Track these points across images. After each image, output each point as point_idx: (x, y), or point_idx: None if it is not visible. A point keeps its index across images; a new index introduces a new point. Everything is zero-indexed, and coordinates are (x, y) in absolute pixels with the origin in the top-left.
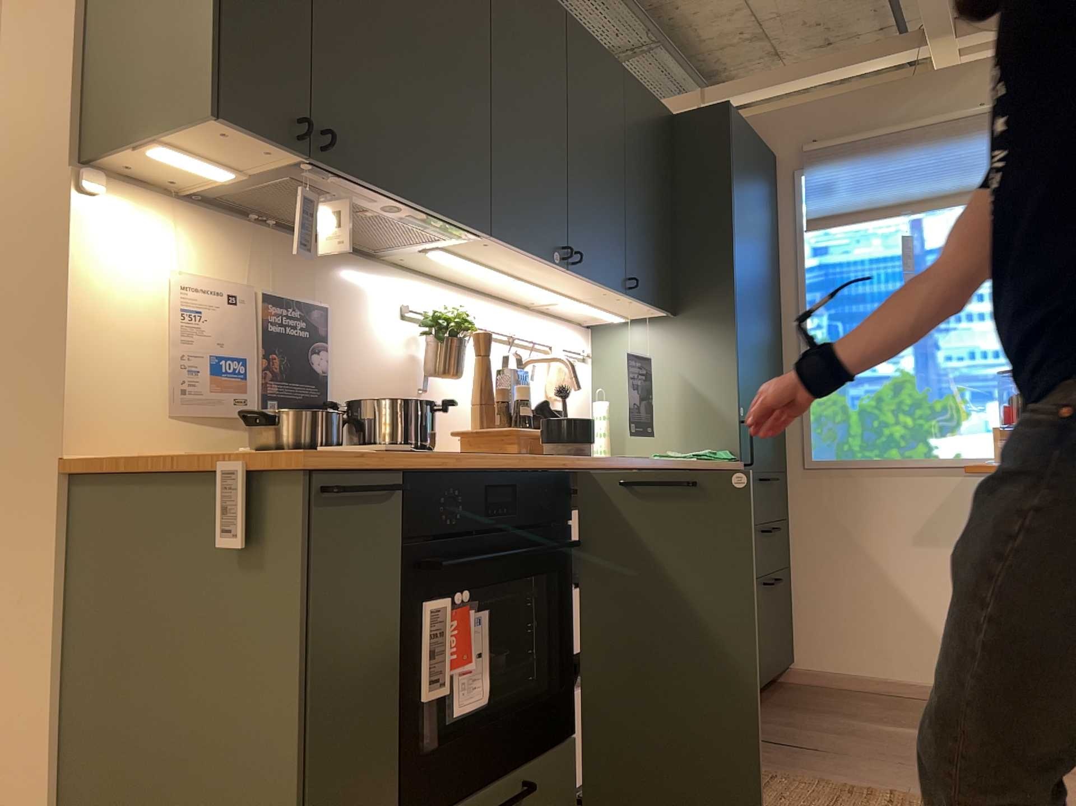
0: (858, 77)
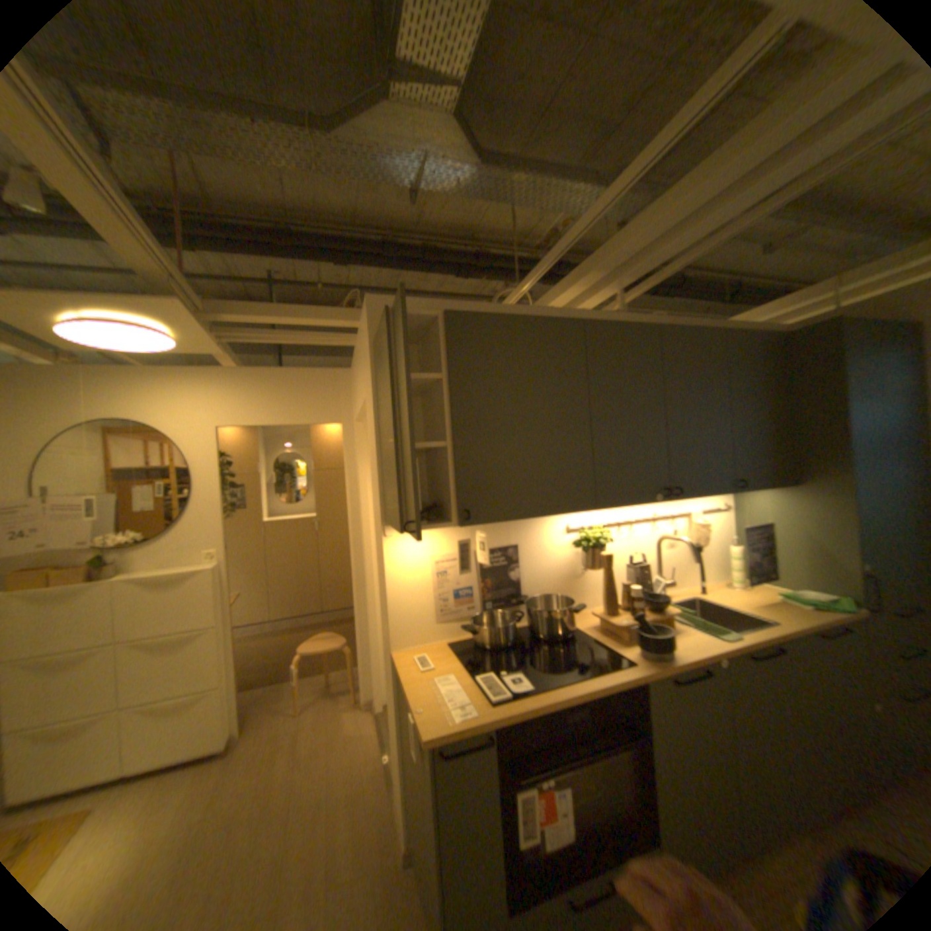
0: None
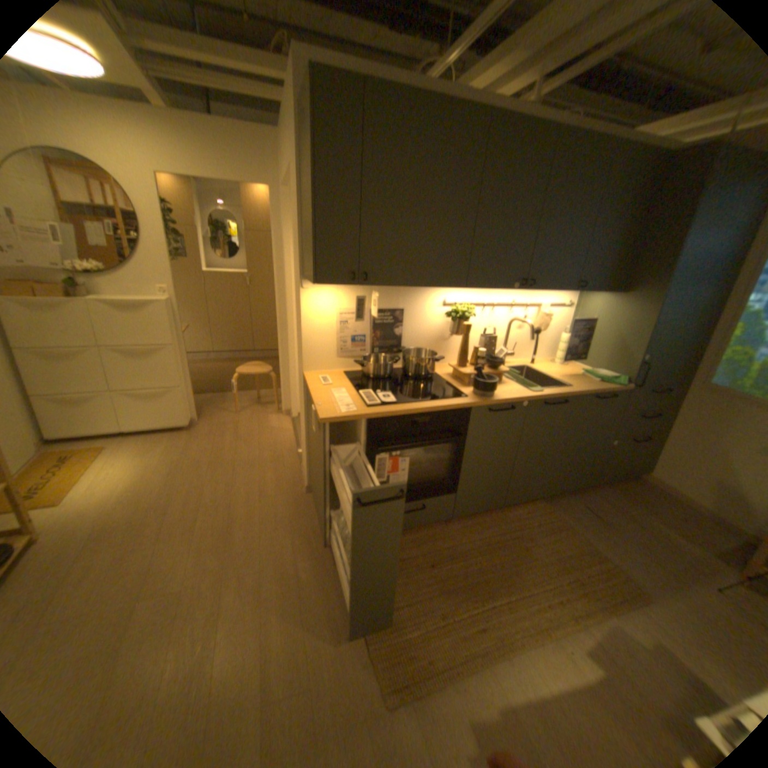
0: None
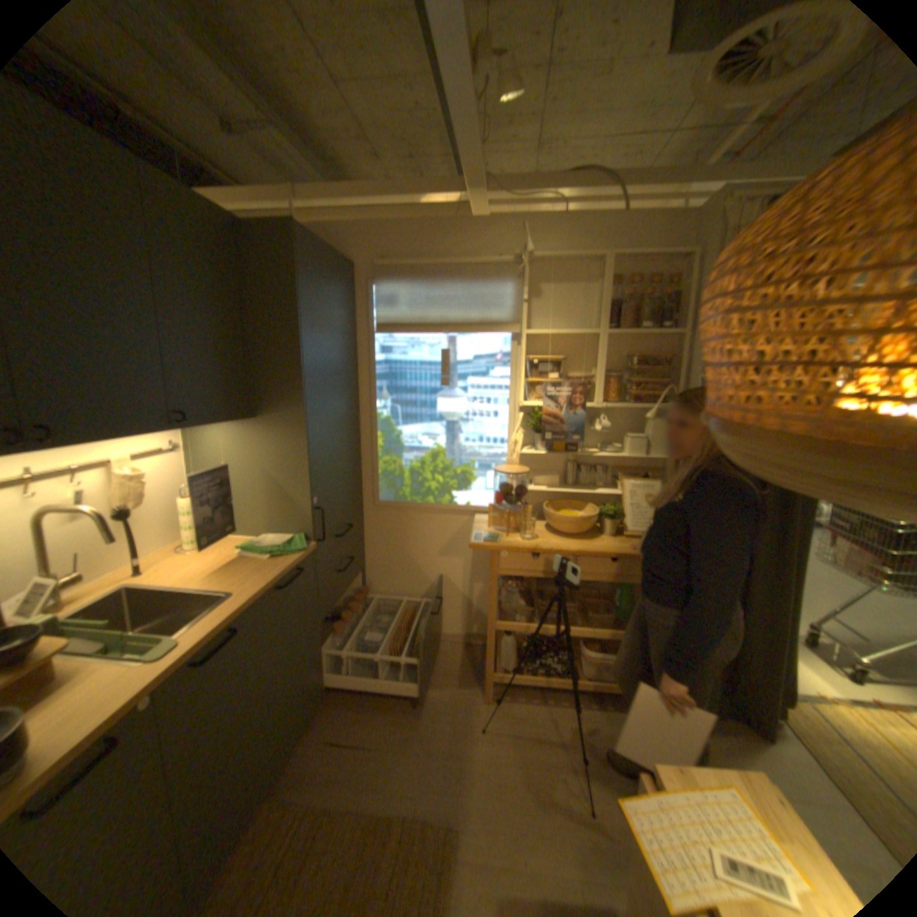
0: (419, 206)
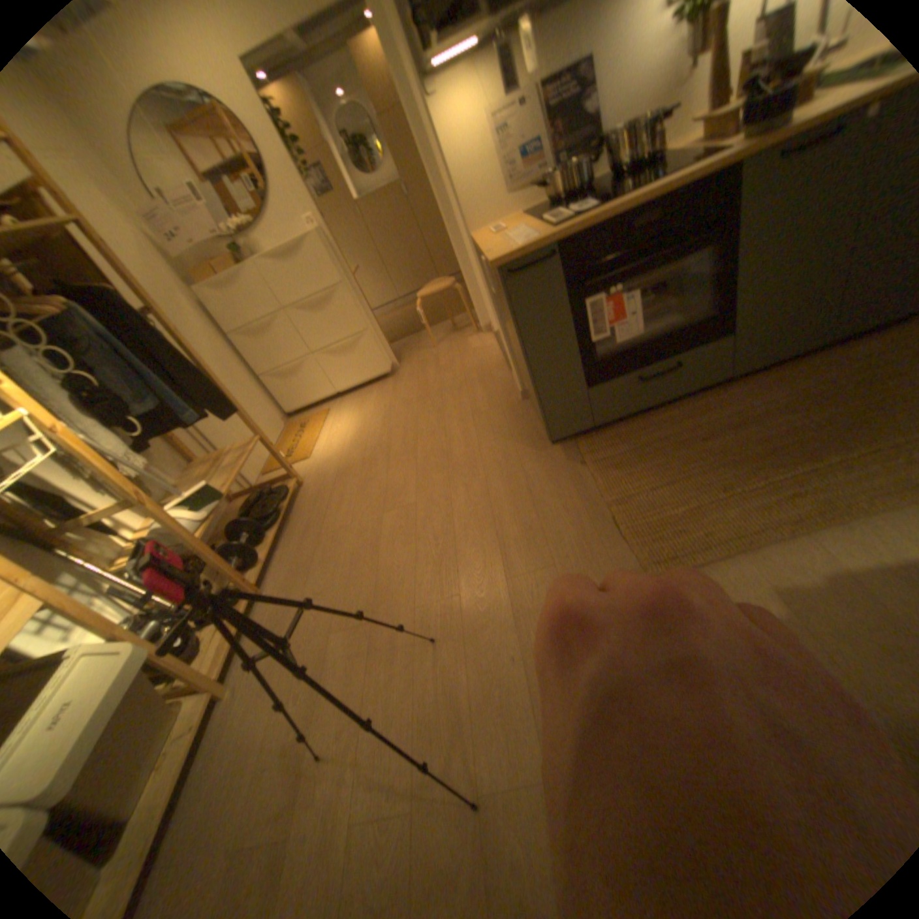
0: None
